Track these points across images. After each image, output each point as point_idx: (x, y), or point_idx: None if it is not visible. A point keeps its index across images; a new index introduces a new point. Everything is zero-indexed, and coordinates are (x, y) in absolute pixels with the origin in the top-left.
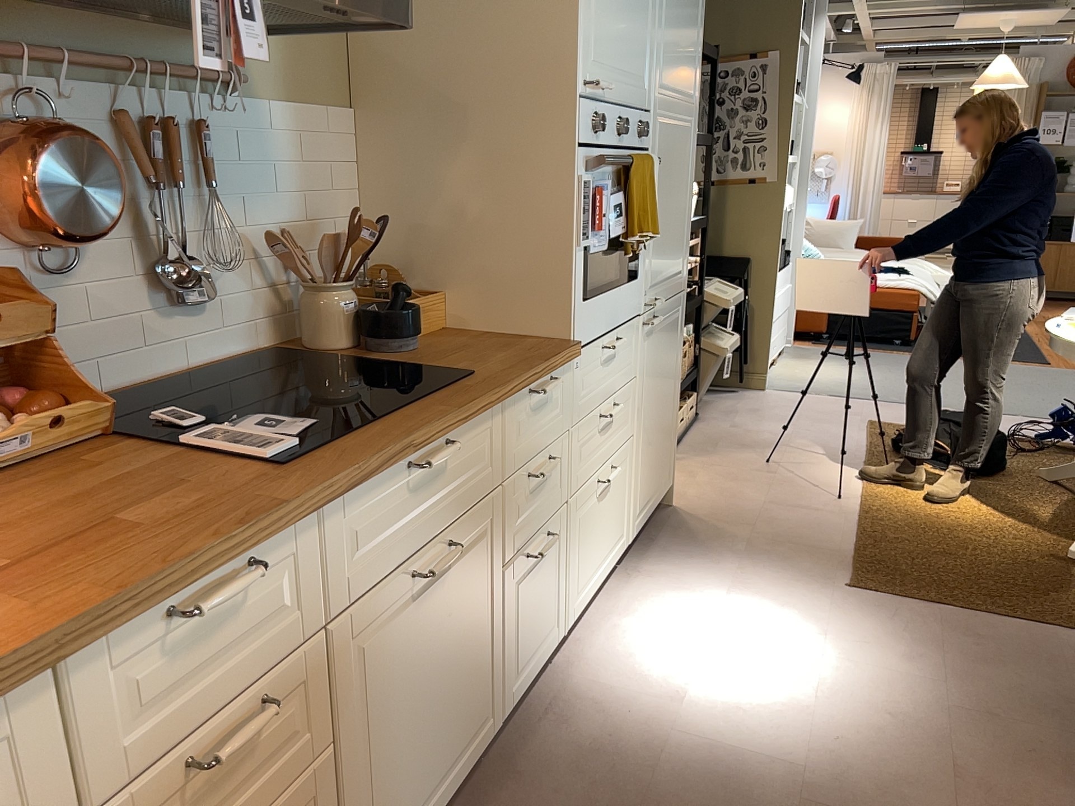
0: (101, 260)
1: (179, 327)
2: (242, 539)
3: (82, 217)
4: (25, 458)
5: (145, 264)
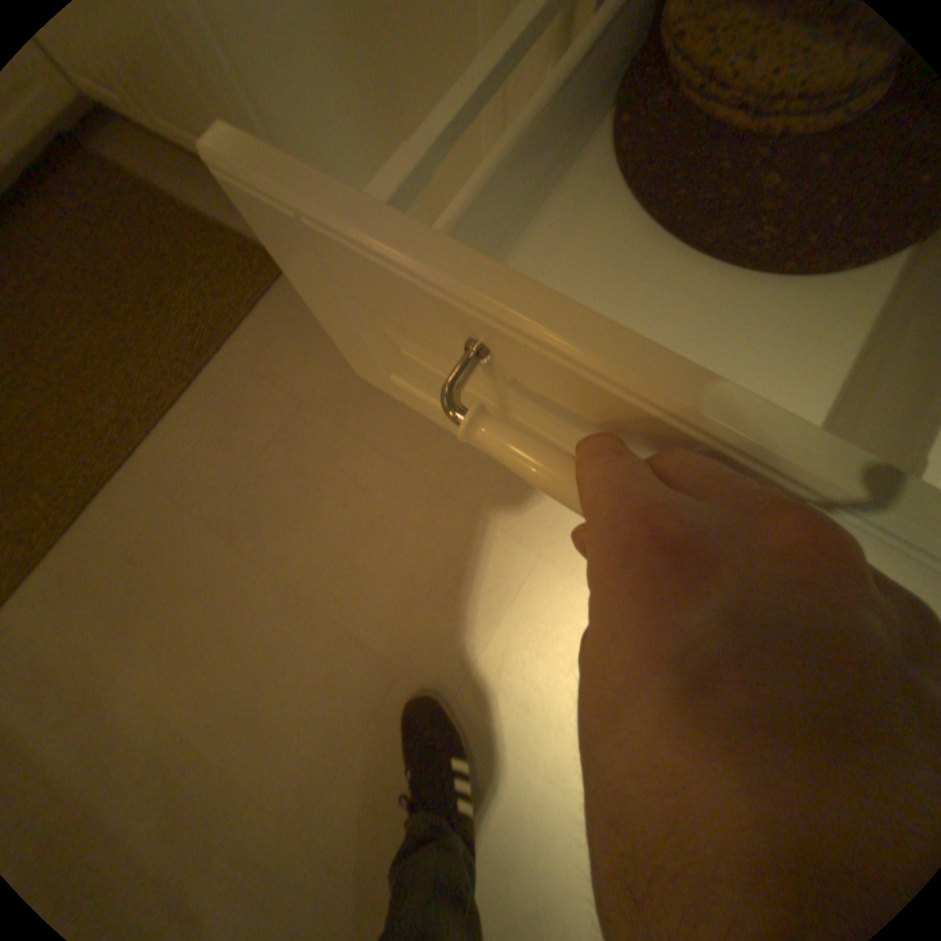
0: None
1: None
2: None
3: None
4: None
5: None
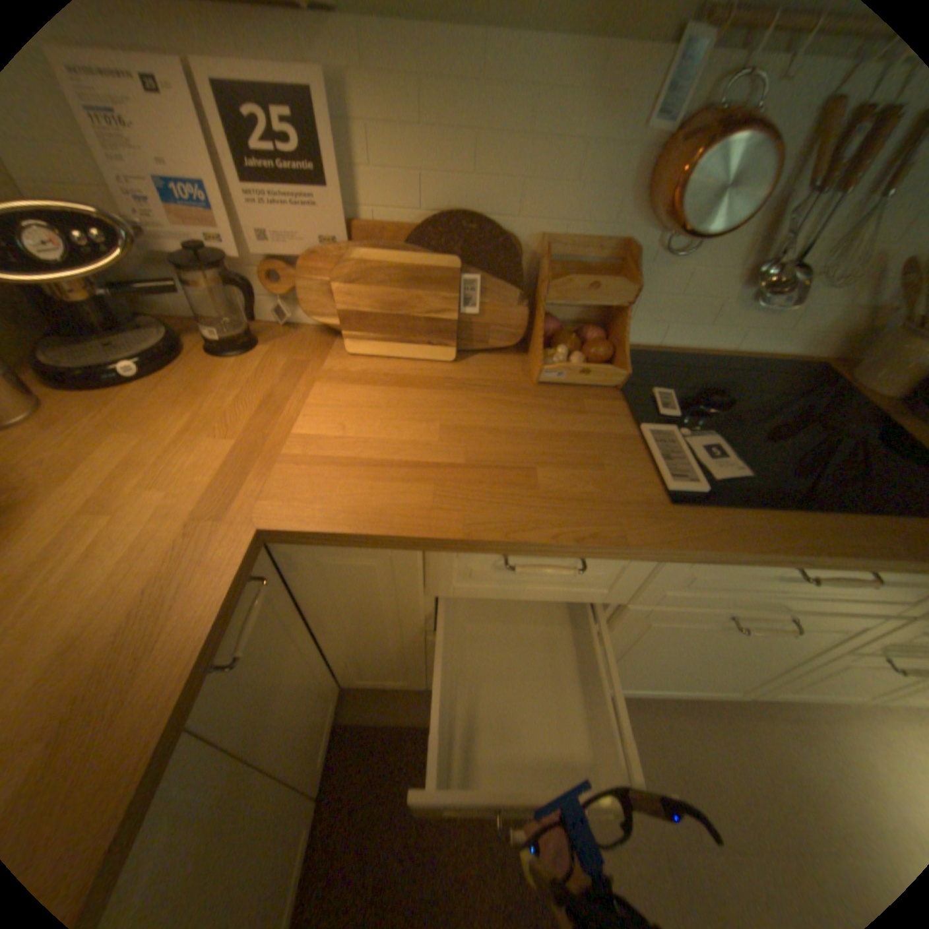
0: (722, 247)
1: (751, 317)
2: (582, 550)
3: (716, 211)
4: (564, 380)
5: (762, 257)
